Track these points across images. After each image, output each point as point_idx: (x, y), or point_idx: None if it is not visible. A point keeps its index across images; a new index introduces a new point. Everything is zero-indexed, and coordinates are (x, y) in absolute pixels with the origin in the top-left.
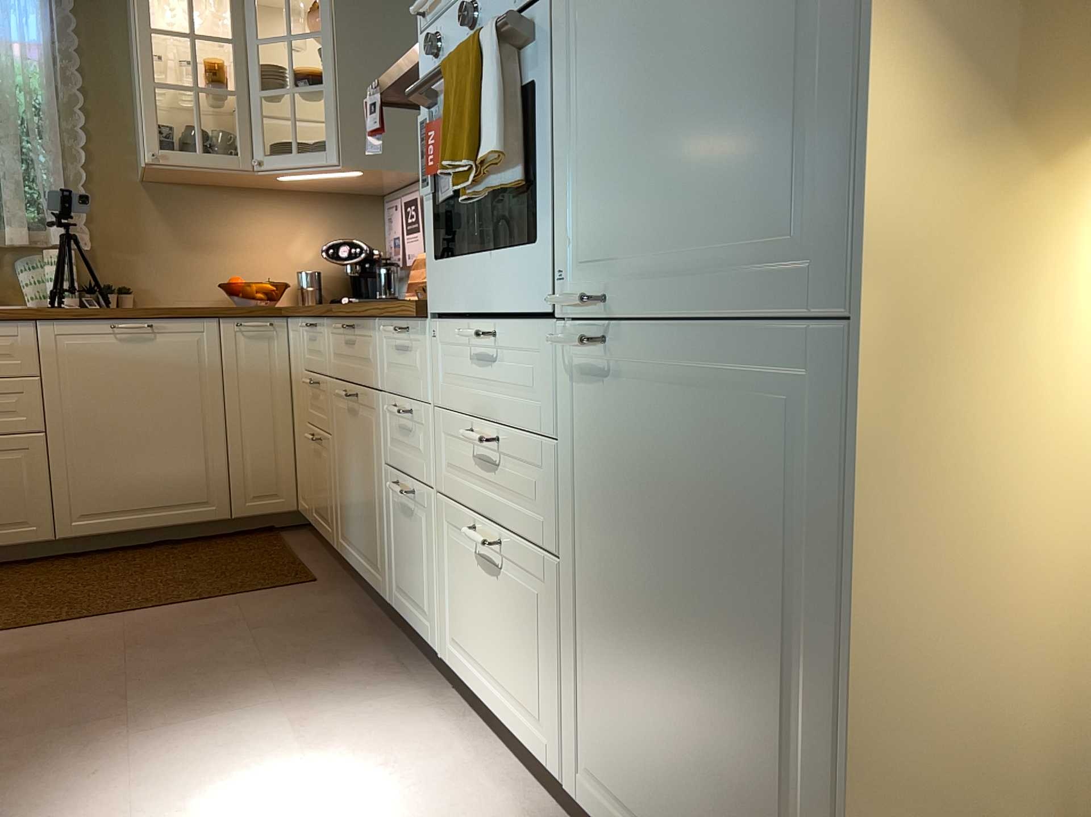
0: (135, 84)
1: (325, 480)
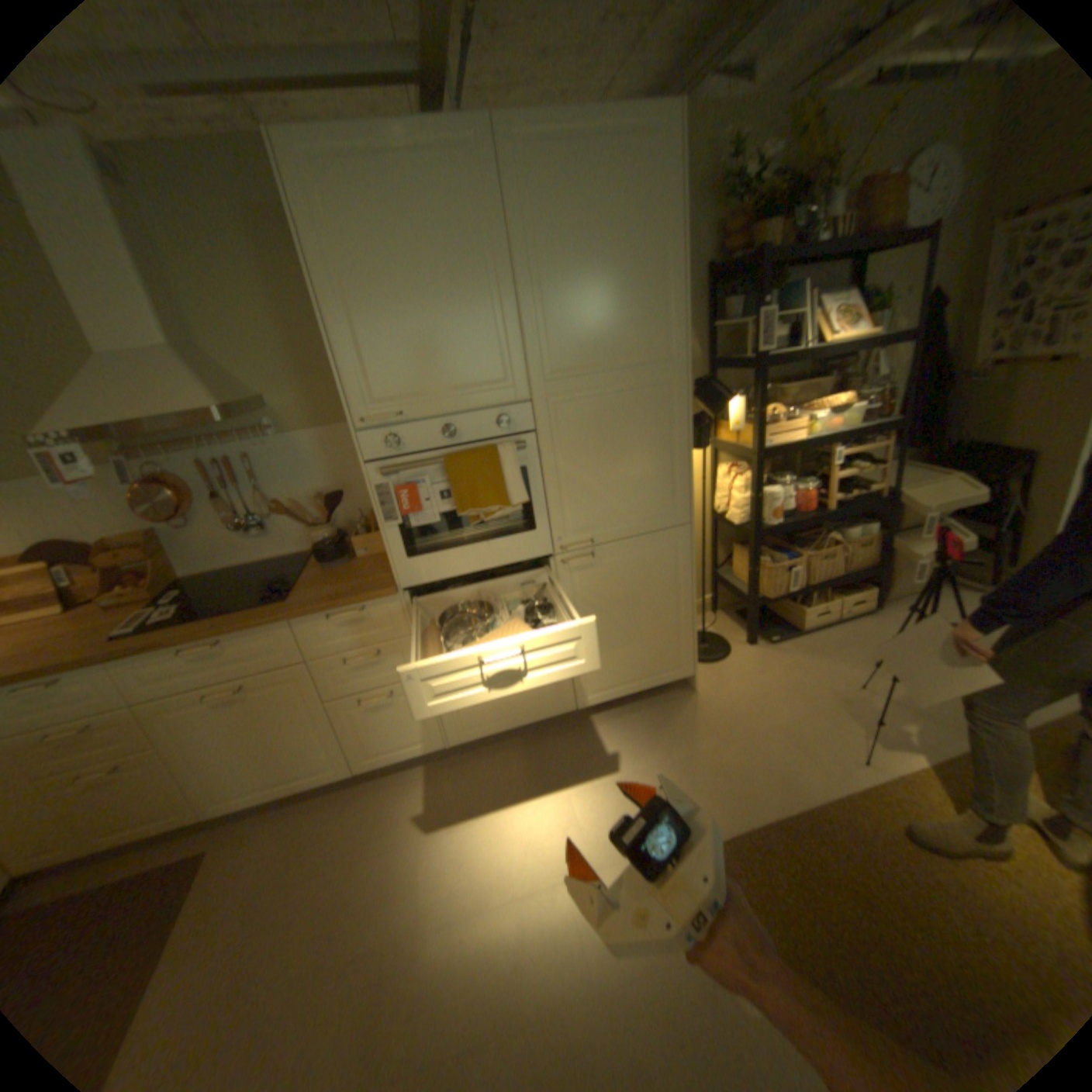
0: None
1: (142, 790)
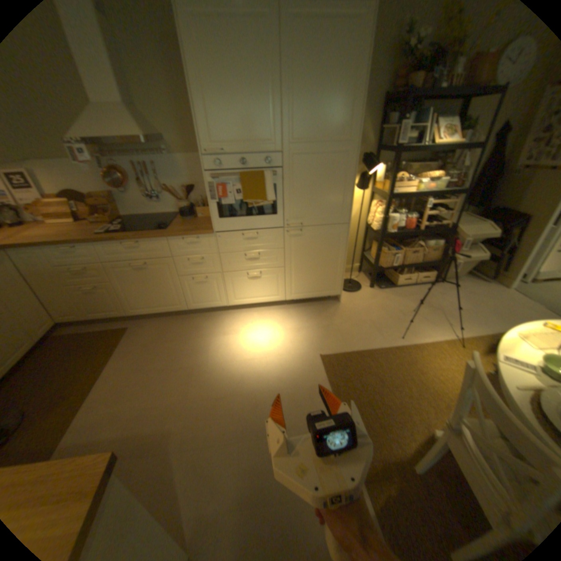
0: None
1: (105, 299)
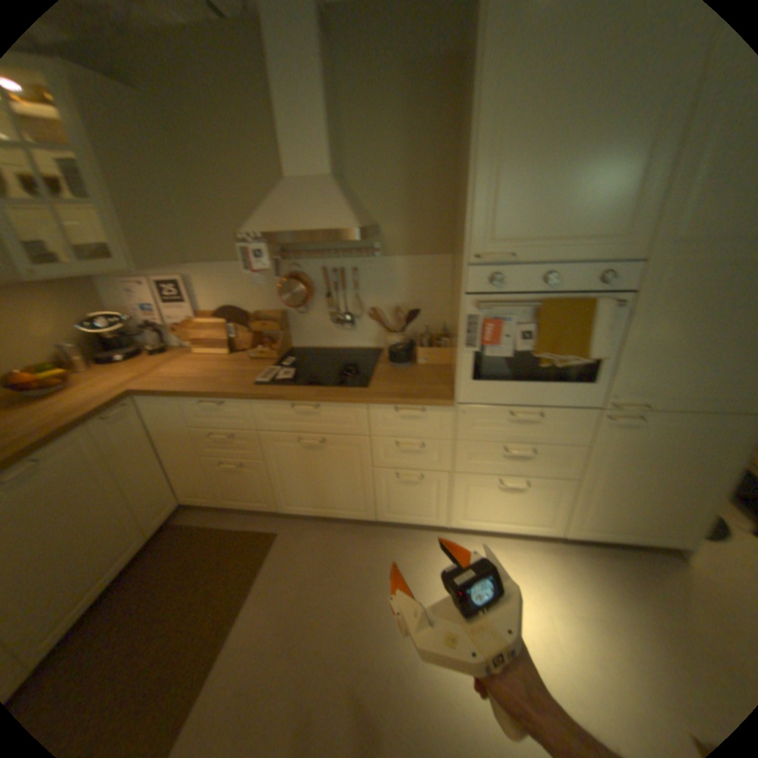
0: None
1: (252, 484)
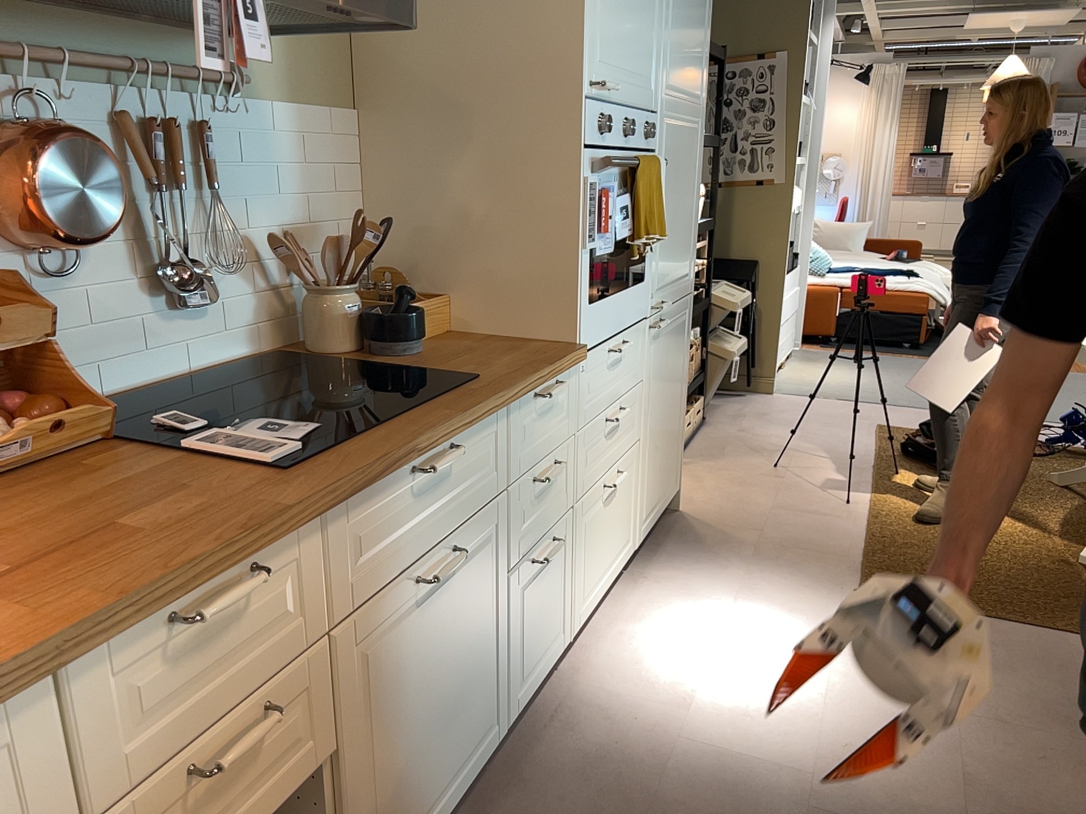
0: None
1: None
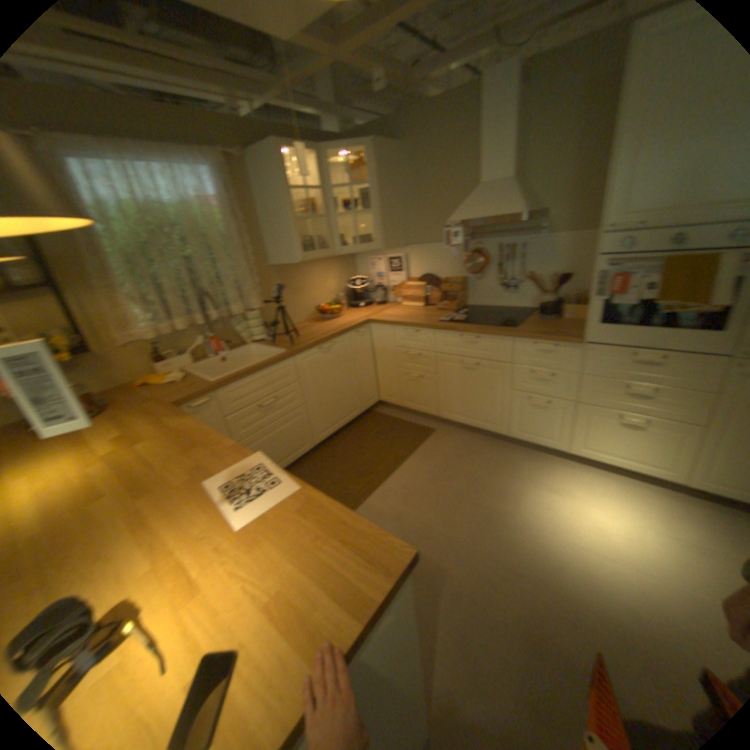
0: (257, 215)
1: (423, 391)
